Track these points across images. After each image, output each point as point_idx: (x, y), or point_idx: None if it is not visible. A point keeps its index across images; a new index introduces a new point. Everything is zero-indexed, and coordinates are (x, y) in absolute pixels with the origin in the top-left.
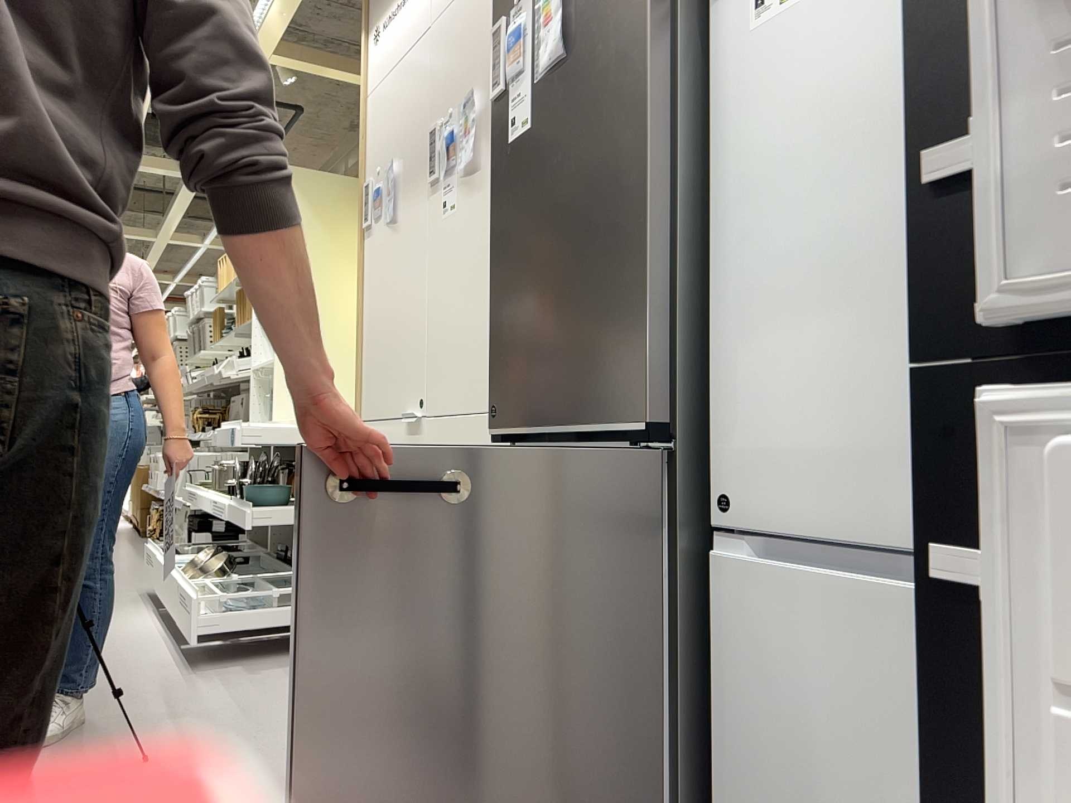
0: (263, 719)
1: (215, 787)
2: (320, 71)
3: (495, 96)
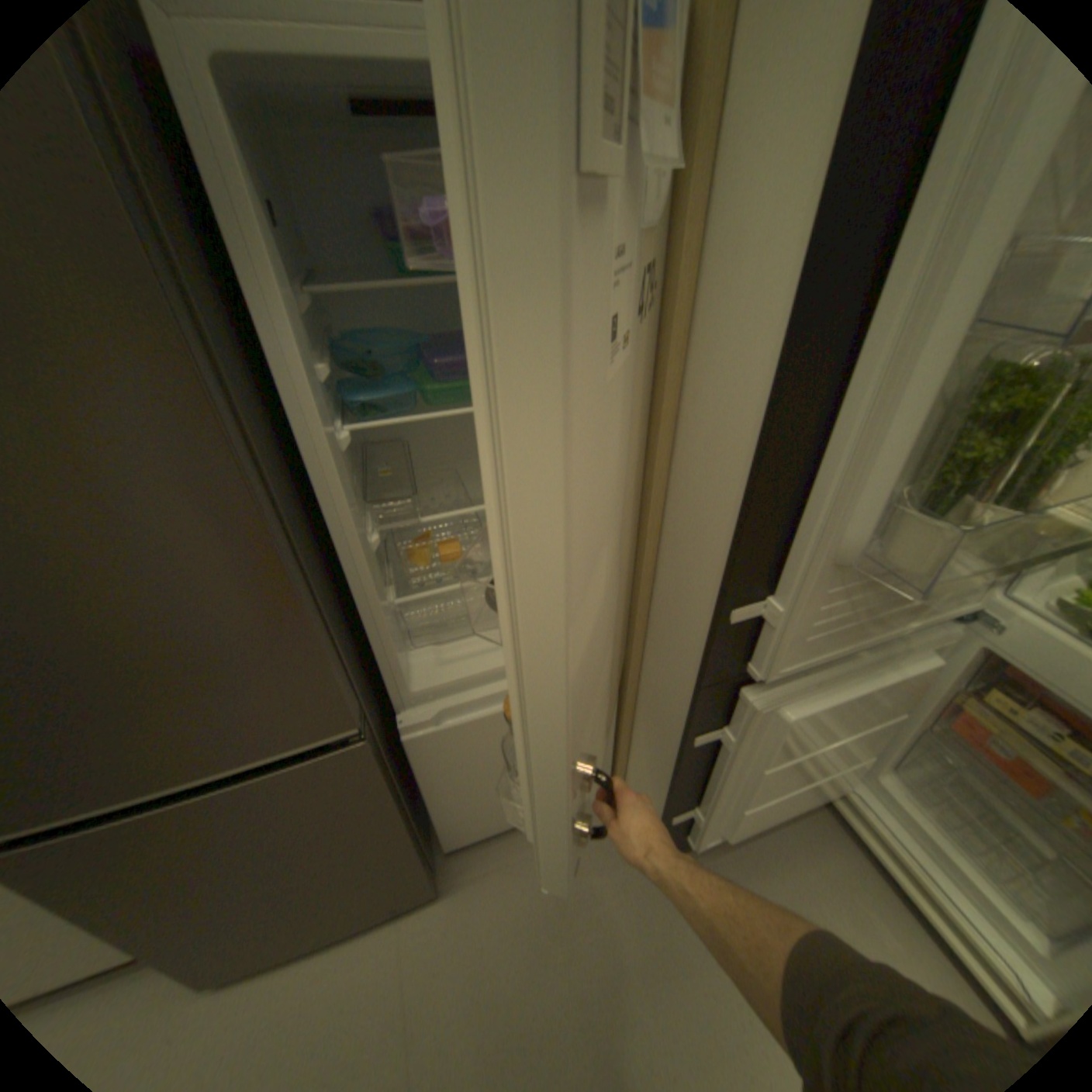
0: None
1: None
2: None
3: None
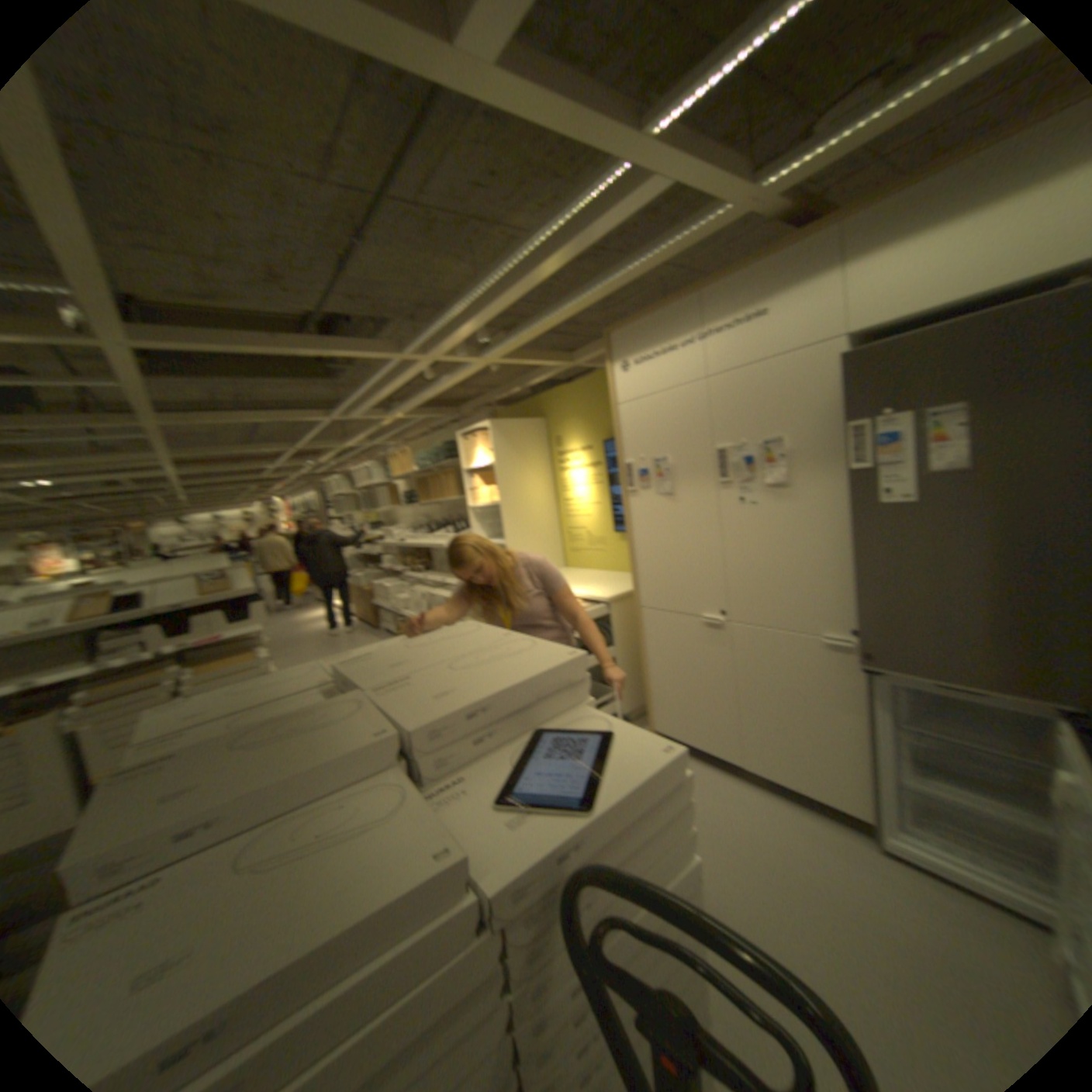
0: None
1: None
2: (525, 363)
3: (859, 468)
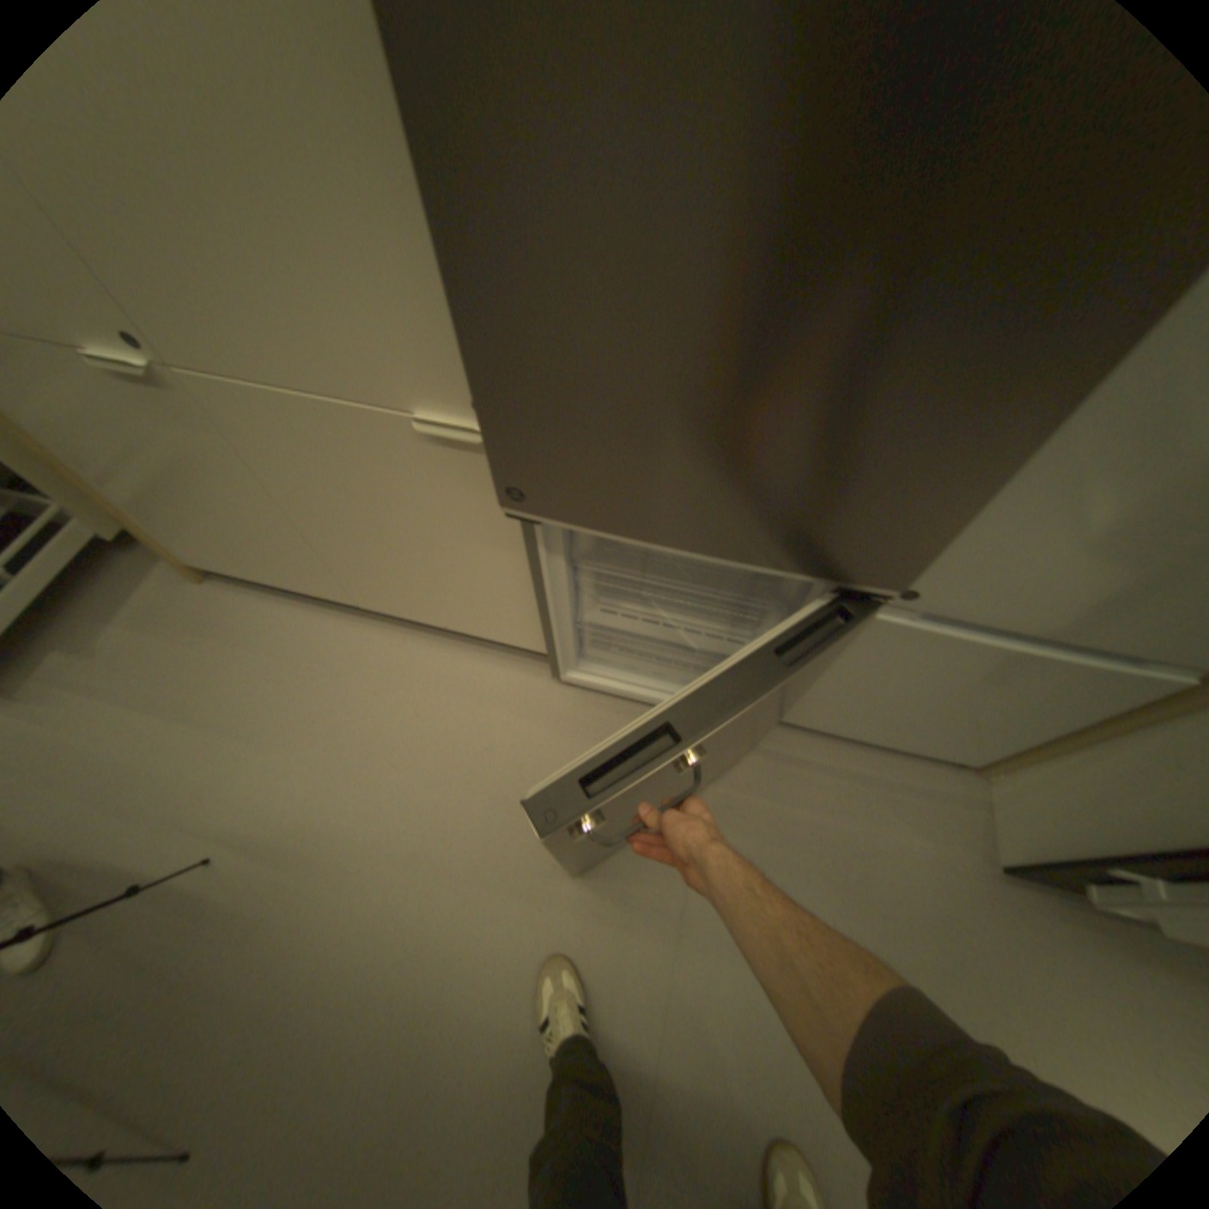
0: (218, 718)
1: (315, 832)
2: None
3: None
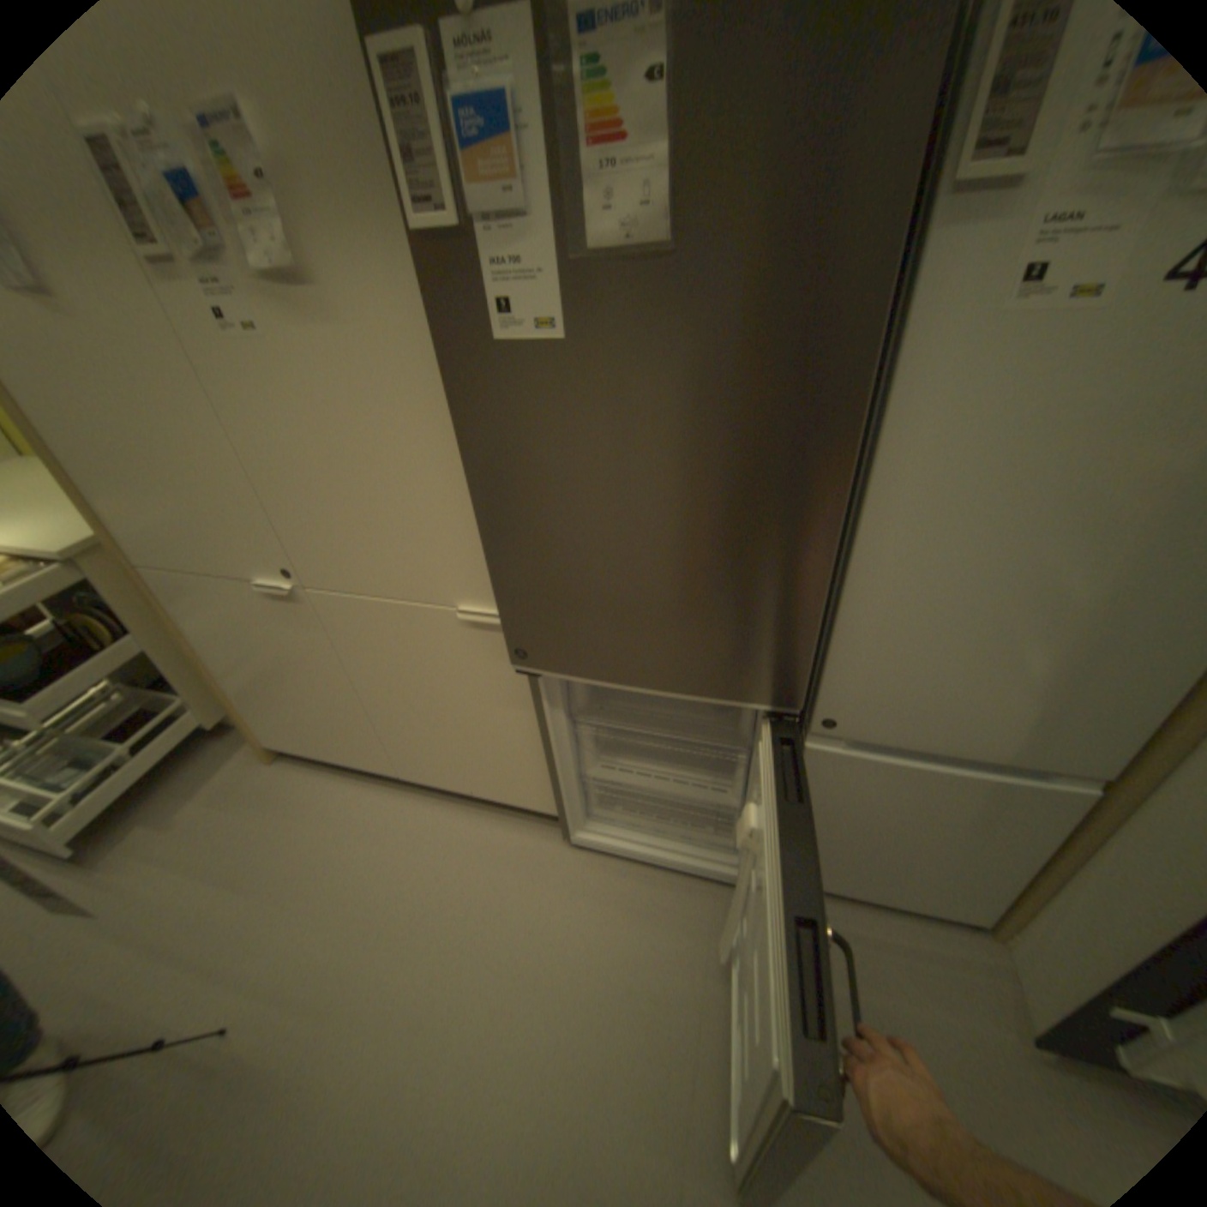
0: (262, 885)
1: (329, 1001)
2: None
3: (424, 221)
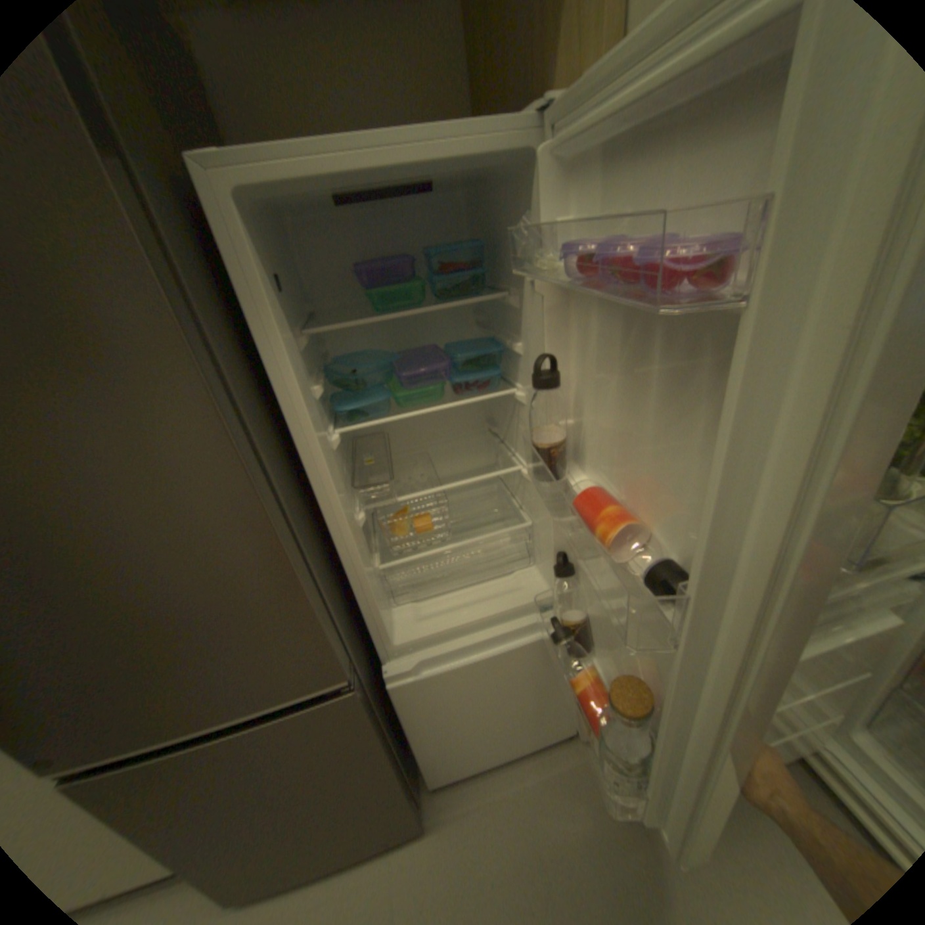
0: None
1: None
2: None
3: None
